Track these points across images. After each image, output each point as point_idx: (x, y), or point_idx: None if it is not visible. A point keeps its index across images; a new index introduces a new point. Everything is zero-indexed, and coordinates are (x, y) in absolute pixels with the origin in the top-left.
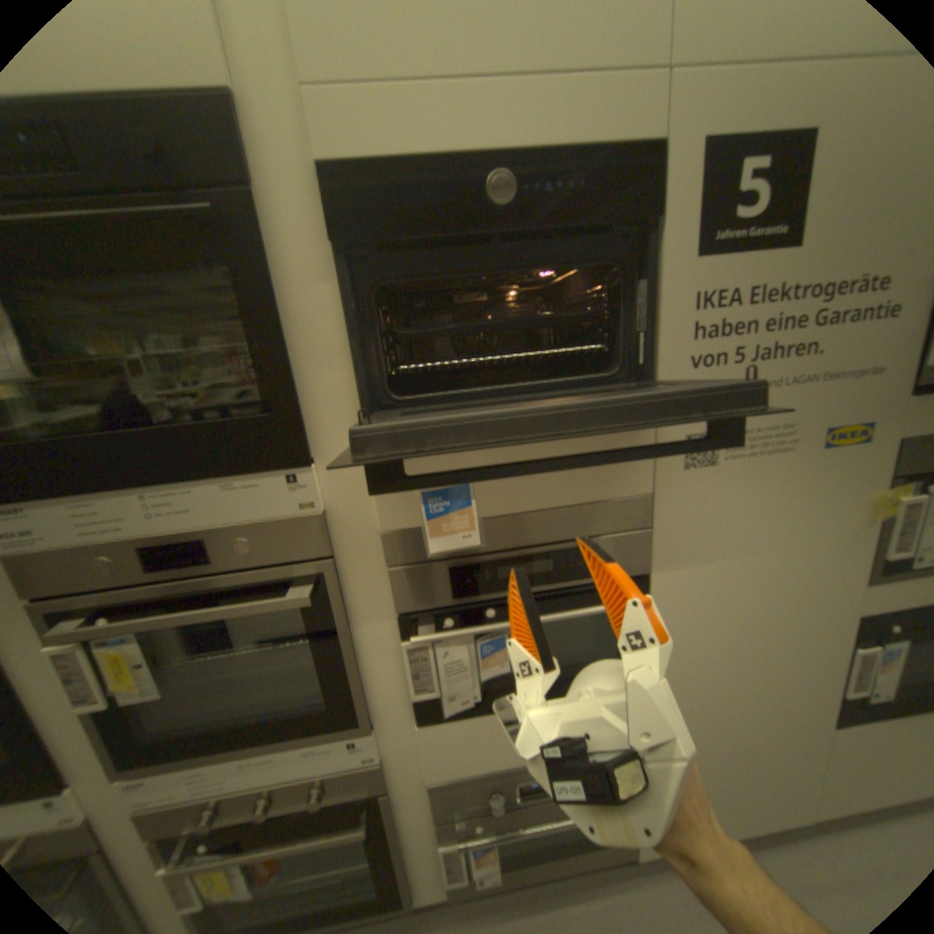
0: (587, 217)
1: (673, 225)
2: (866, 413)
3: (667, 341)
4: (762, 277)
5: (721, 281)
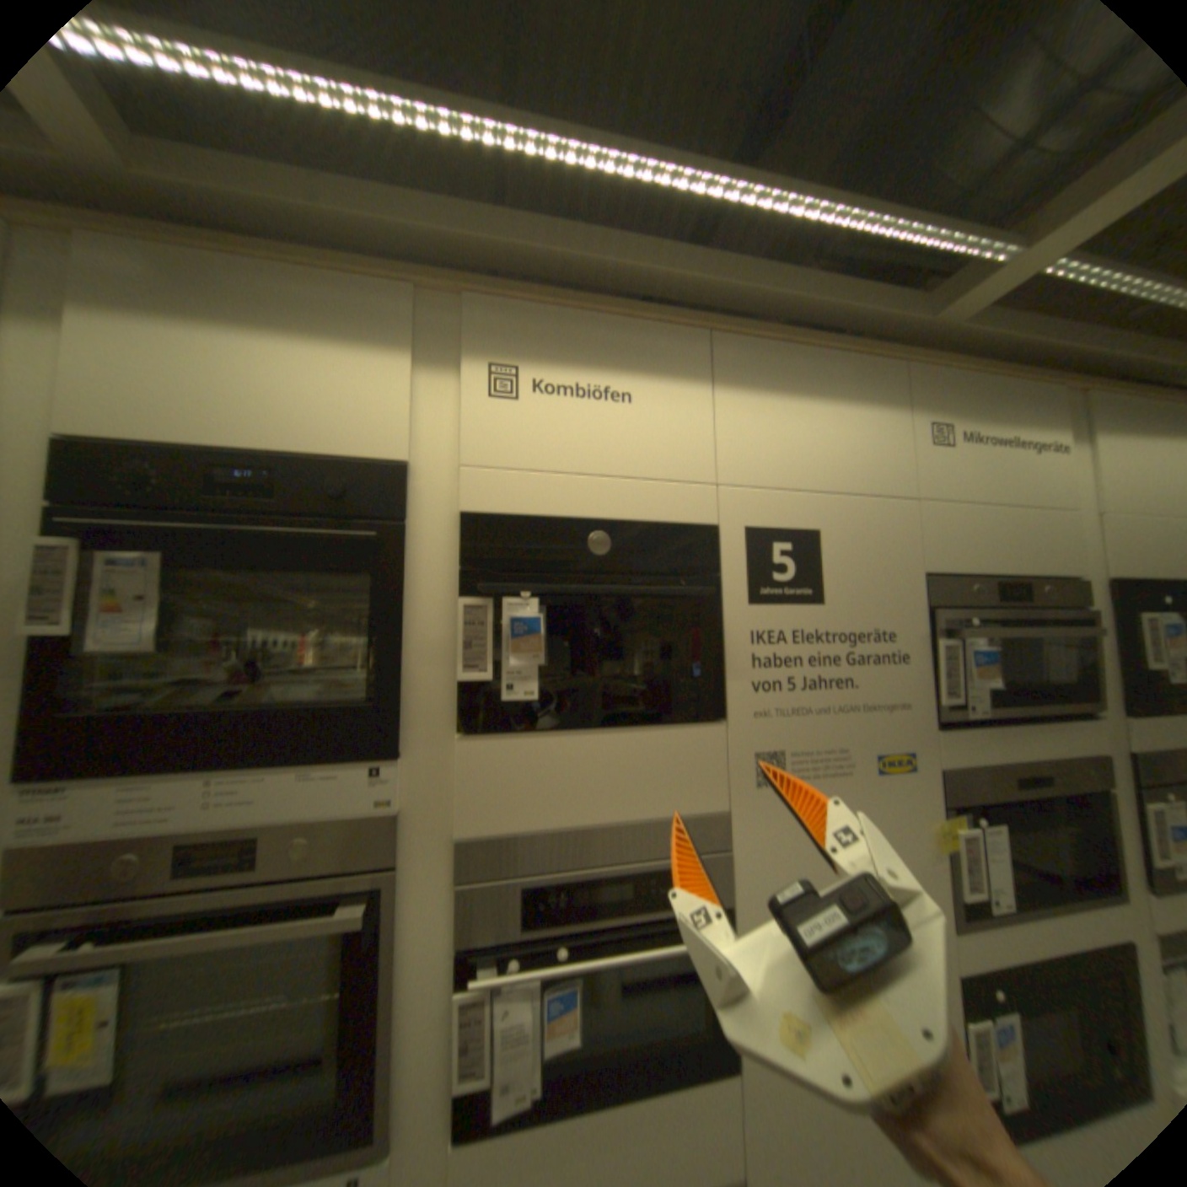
0: (662, 569)
1: (727, 581)
2: (905, 744)
3: (730, 667)
4: (798, 624)
5: (768, 624)
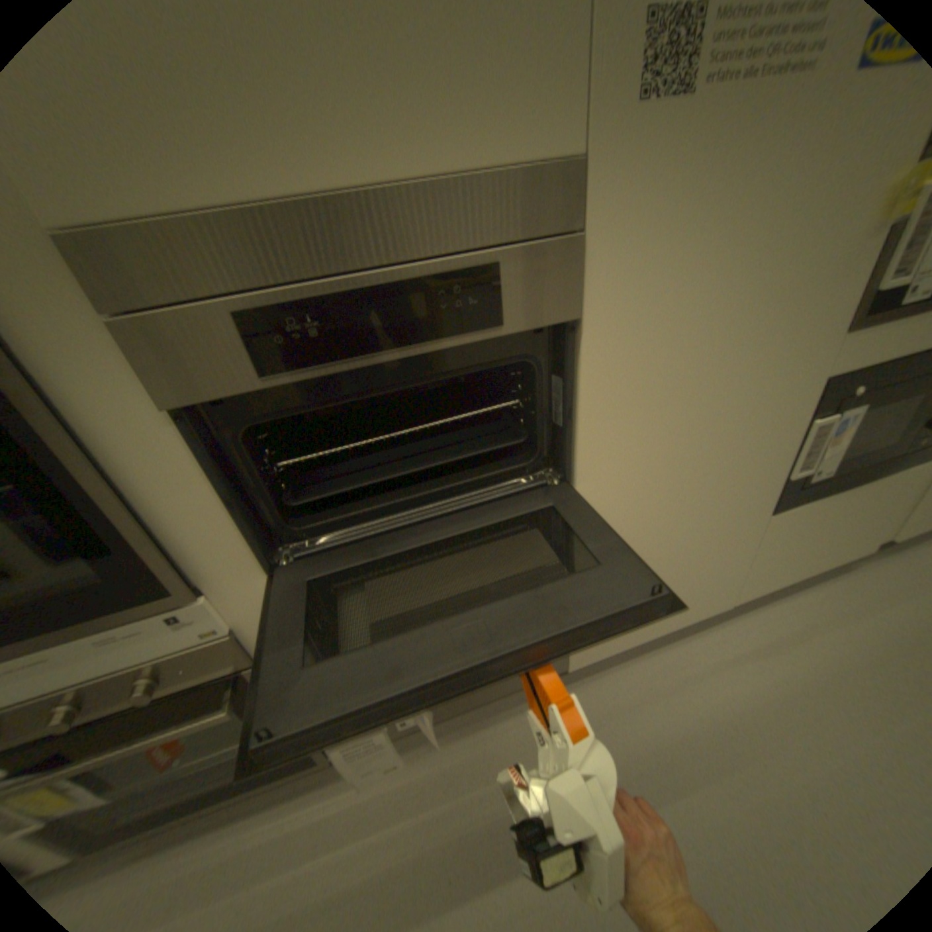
0: None
1: None
2: None
3: None
4: None
5: None
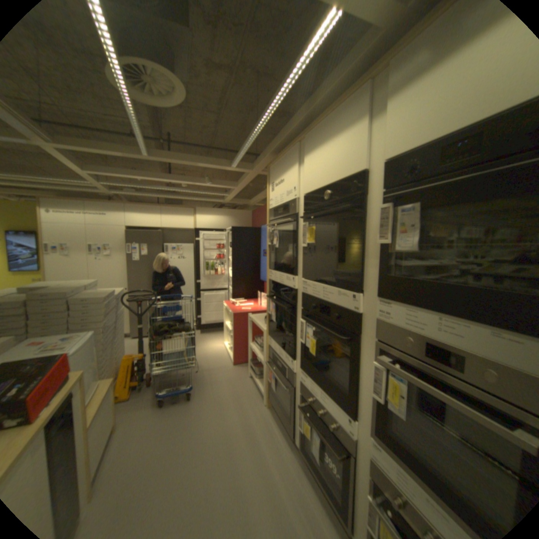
0: None
1: None
2: None
3: None
4: None
5: None
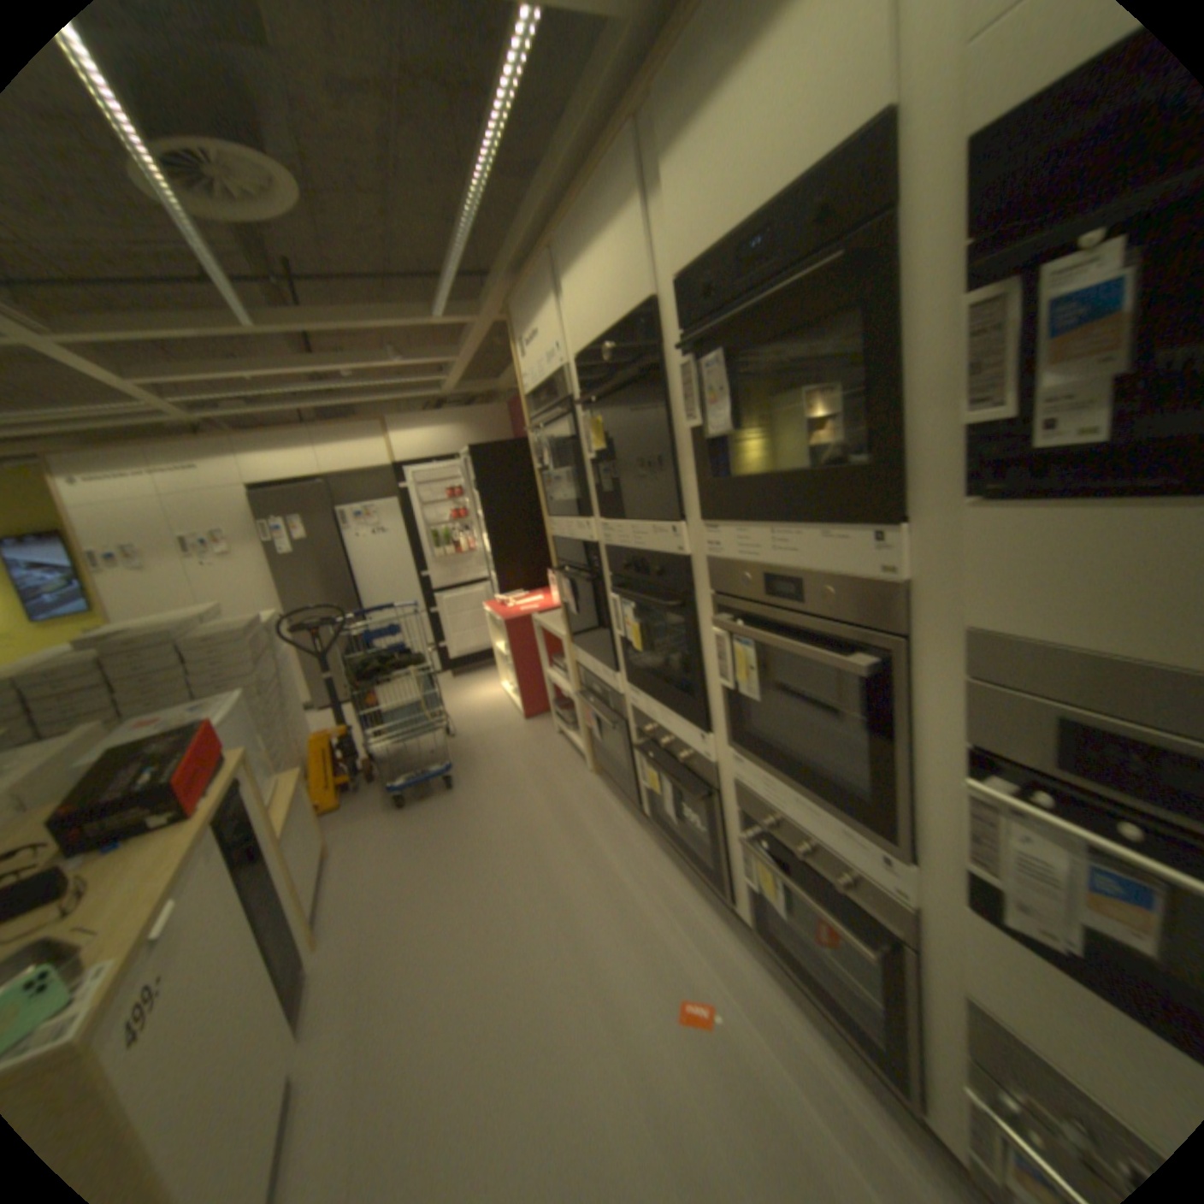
0: None
1: None
2: None
3: None
4: None
5: None
